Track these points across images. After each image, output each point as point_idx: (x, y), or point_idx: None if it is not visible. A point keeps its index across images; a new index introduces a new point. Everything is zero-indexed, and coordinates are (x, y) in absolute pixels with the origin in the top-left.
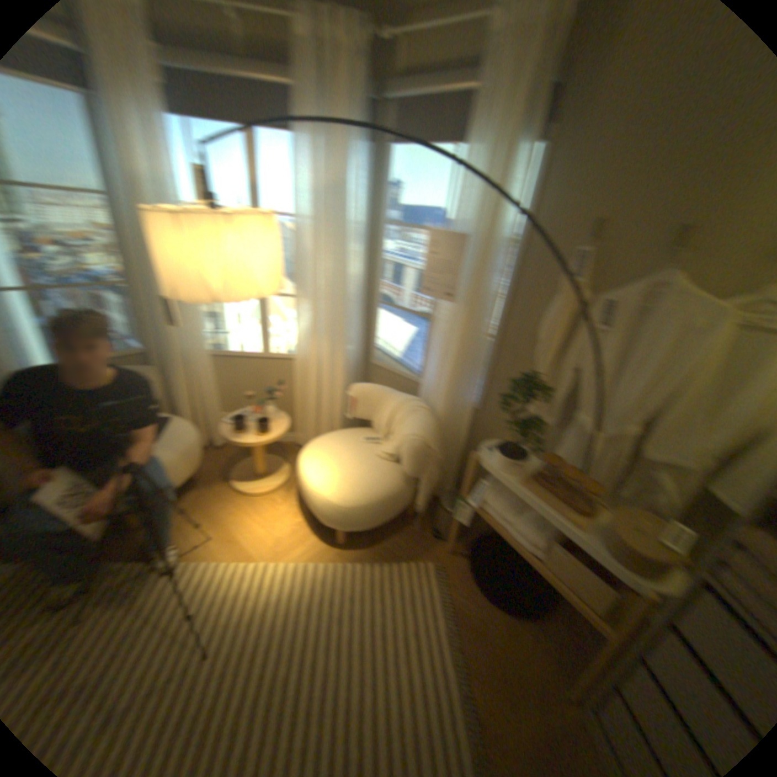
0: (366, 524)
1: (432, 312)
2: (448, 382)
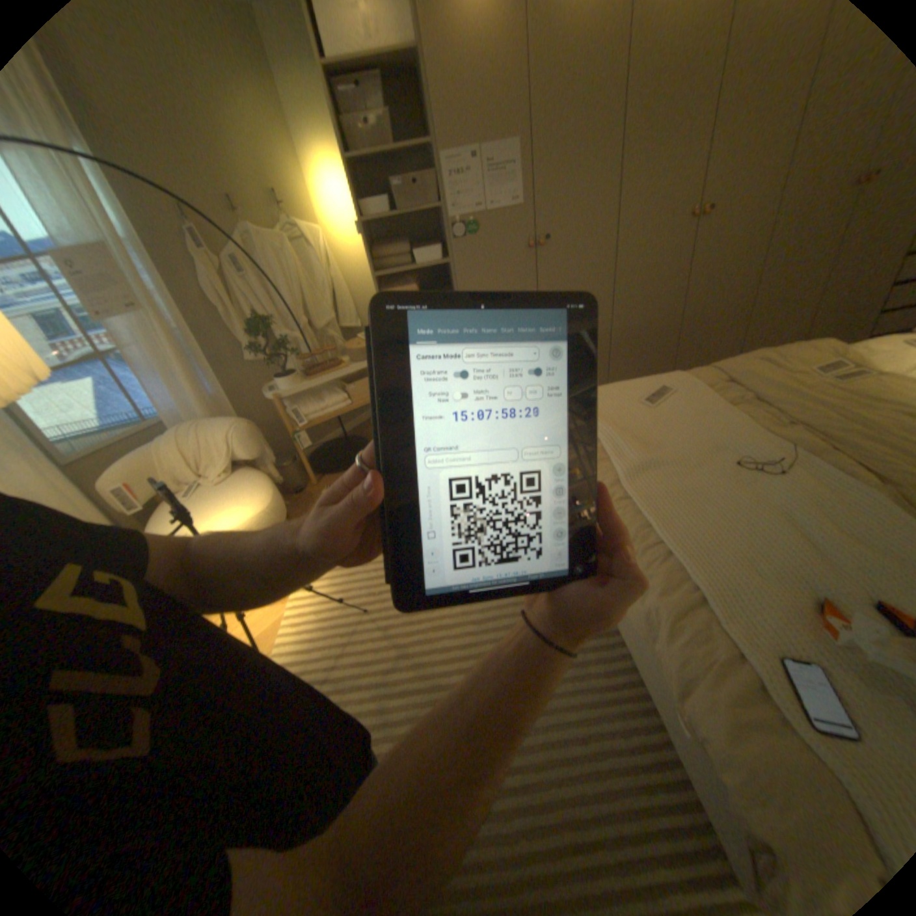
0: (284, 505)
1: (97, 347)
2: (191, 384)
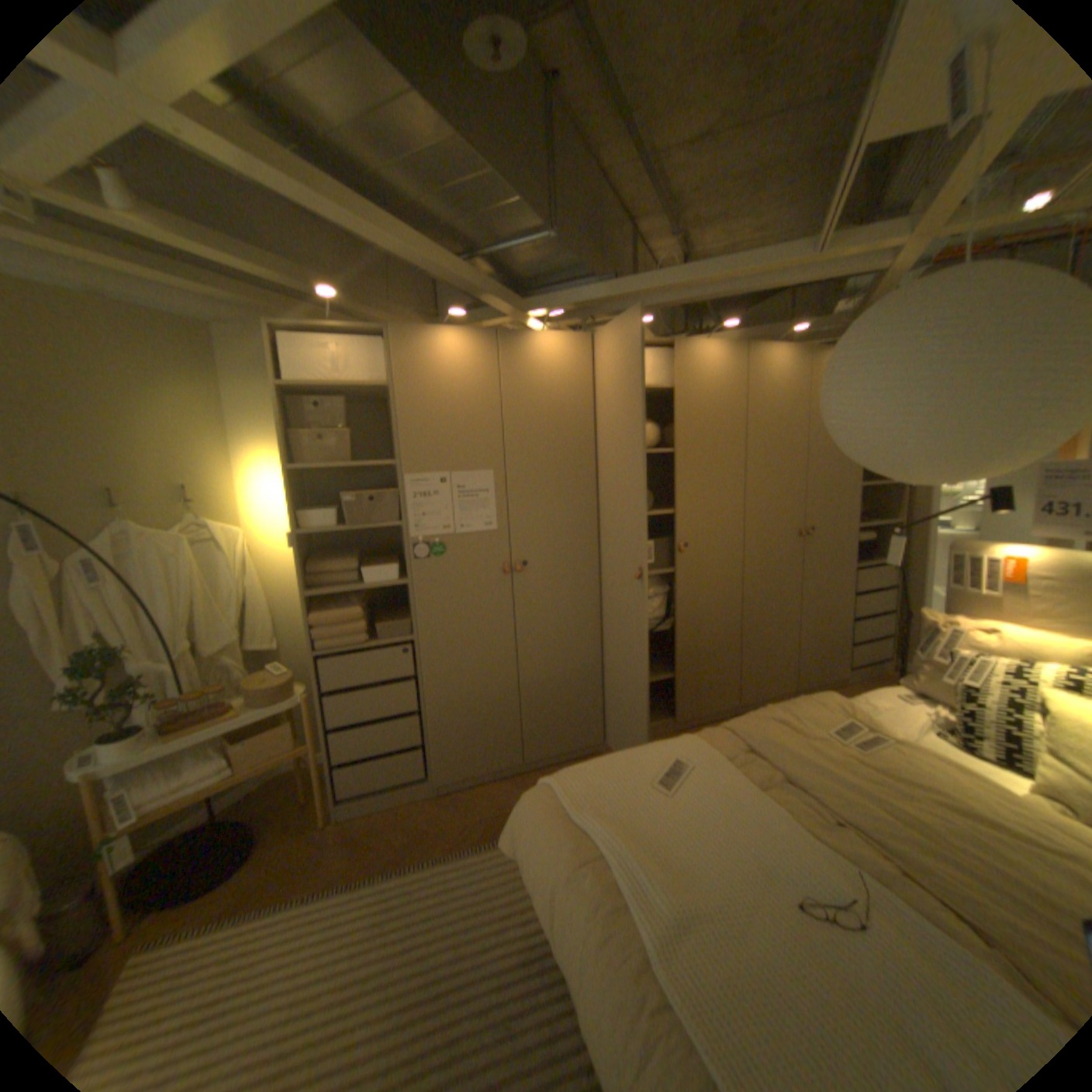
0: None
1: None
2: None
